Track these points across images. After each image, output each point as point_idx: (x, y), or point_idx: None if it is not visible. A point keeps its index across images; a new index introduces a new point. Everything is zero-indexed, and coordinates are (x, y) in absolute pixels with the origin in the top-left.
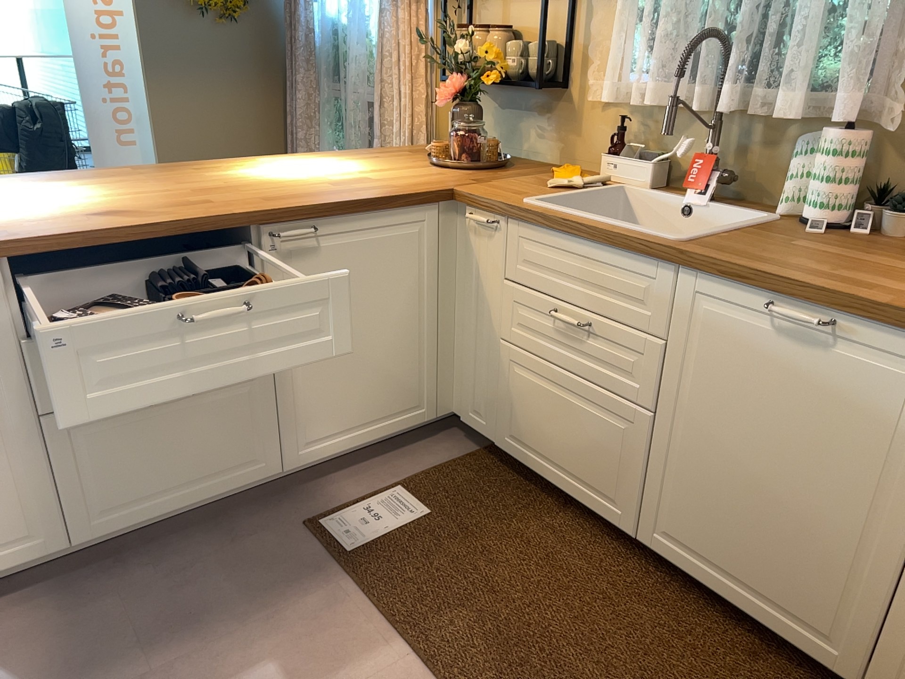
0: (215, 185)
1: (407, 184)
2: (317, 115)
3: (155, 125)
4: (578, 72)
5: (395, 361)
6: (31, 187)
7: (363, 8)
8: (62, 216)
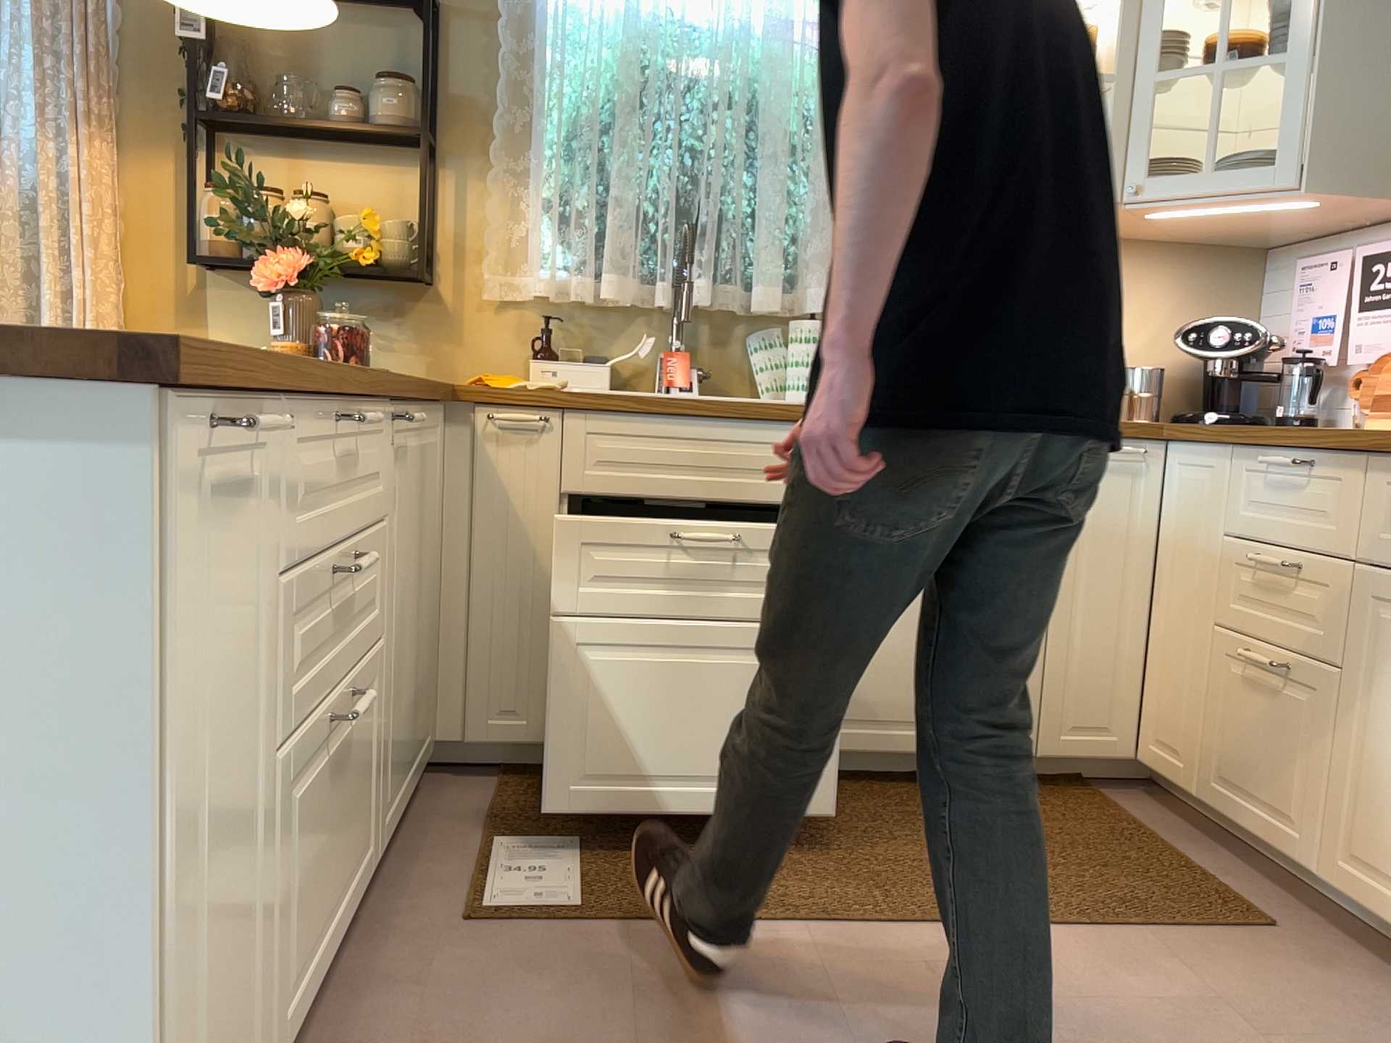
0: None
1: None
2: None
3: None
4: (453, 263)
5: (422, 650)
6: None
7: None
8: None
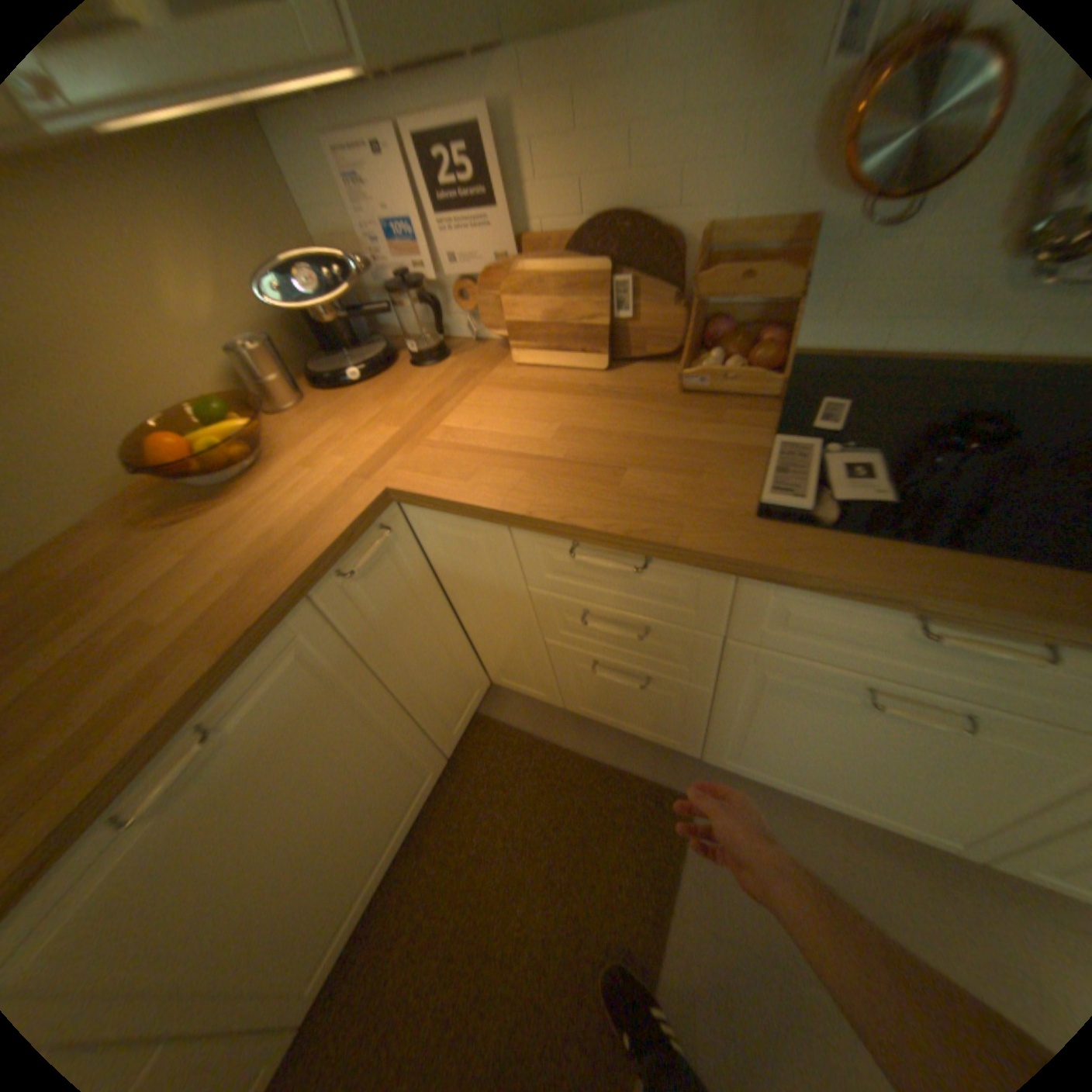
0: None
1: None
2: None
3: None
4: None
5: None
6: None
7: None
8: None
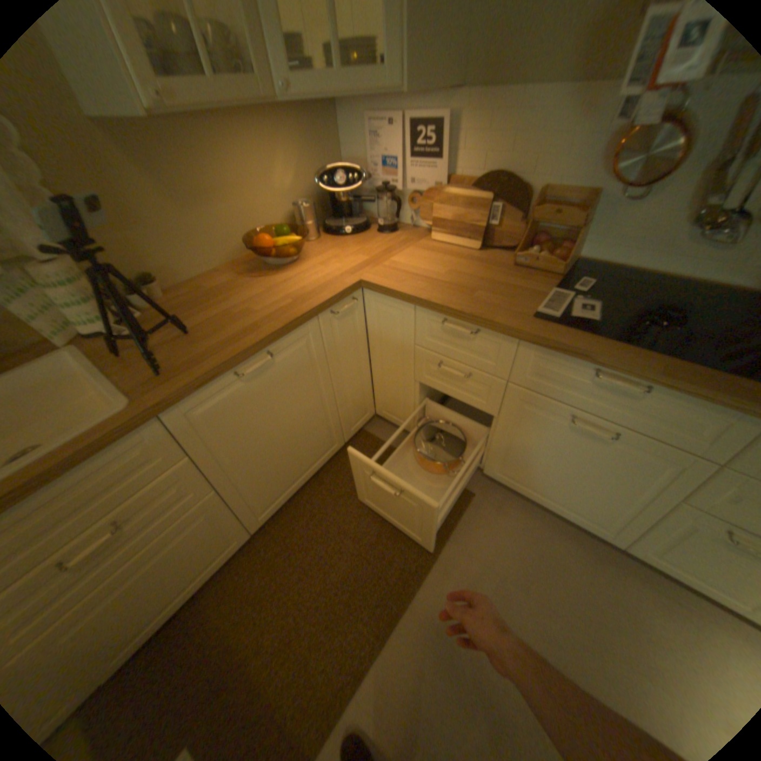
0: None
1: None
2: None
3: None
4: None
5: None
6: None
7: None
8: None
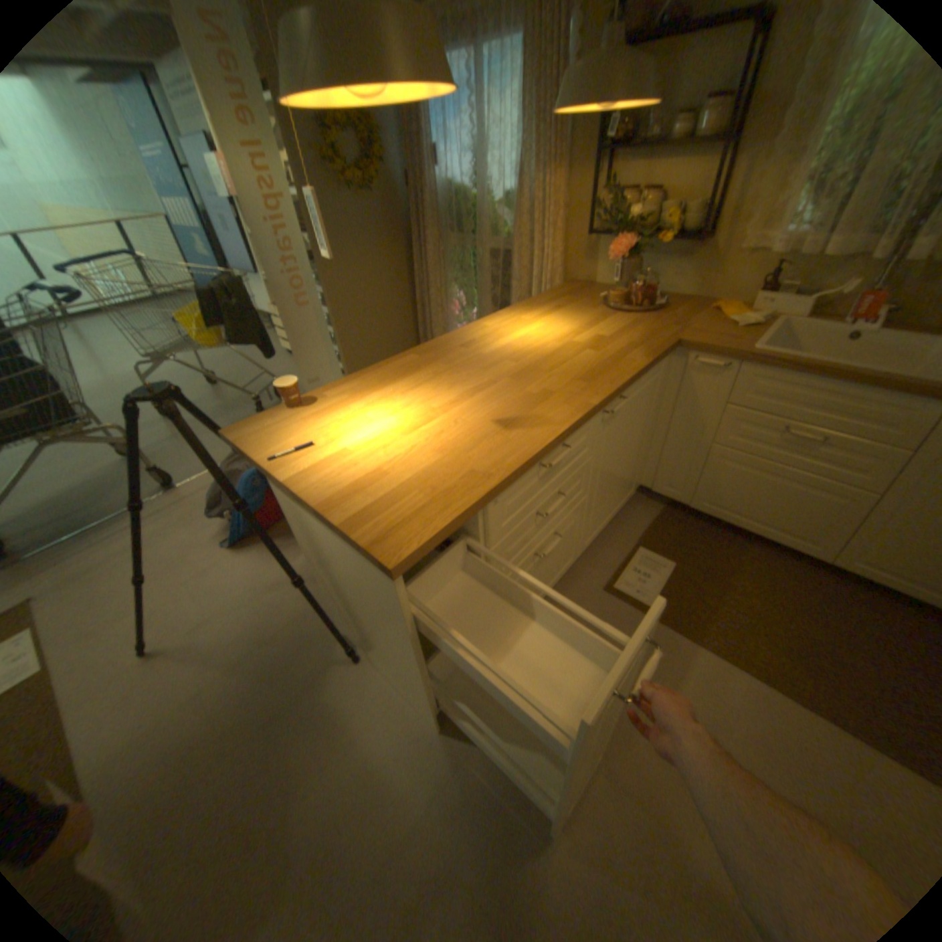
0: (512, 366)
1: (641, 339)
2: (441, 261)
3: (324, 287)
4: (729, 221)
5: (630, 467)
6: (378, 395)
7: (489, 169)
8: (474, 435)
